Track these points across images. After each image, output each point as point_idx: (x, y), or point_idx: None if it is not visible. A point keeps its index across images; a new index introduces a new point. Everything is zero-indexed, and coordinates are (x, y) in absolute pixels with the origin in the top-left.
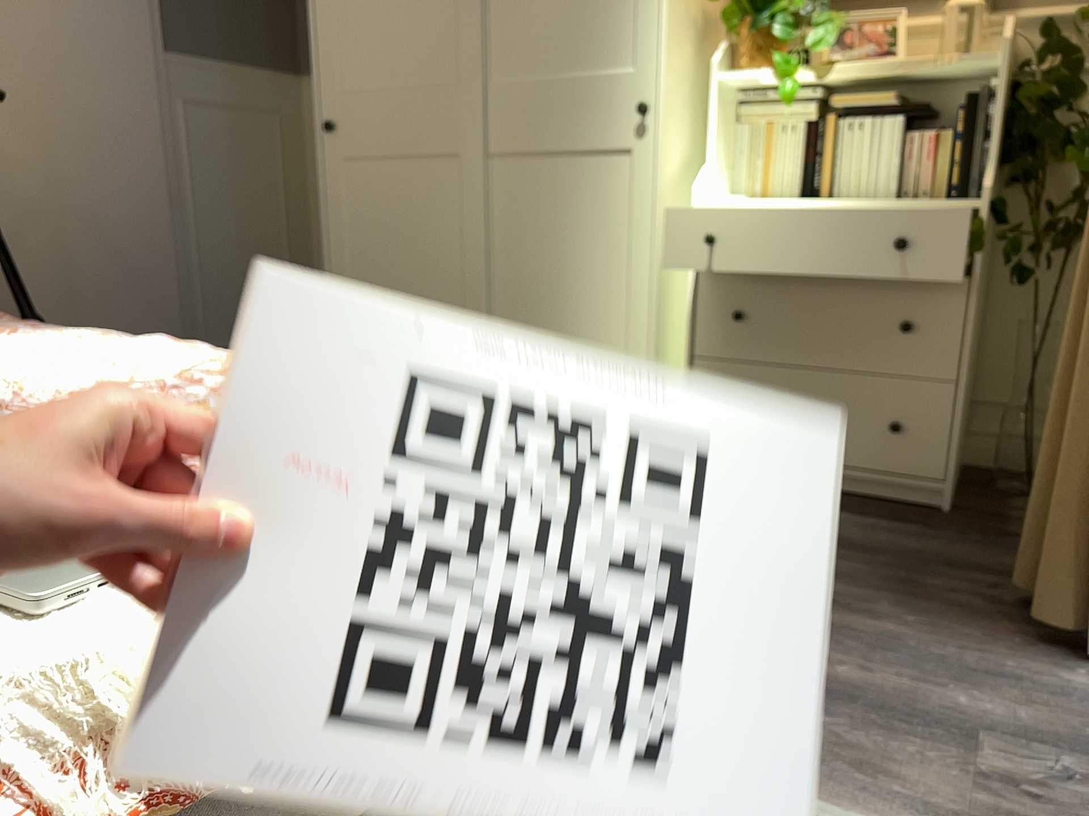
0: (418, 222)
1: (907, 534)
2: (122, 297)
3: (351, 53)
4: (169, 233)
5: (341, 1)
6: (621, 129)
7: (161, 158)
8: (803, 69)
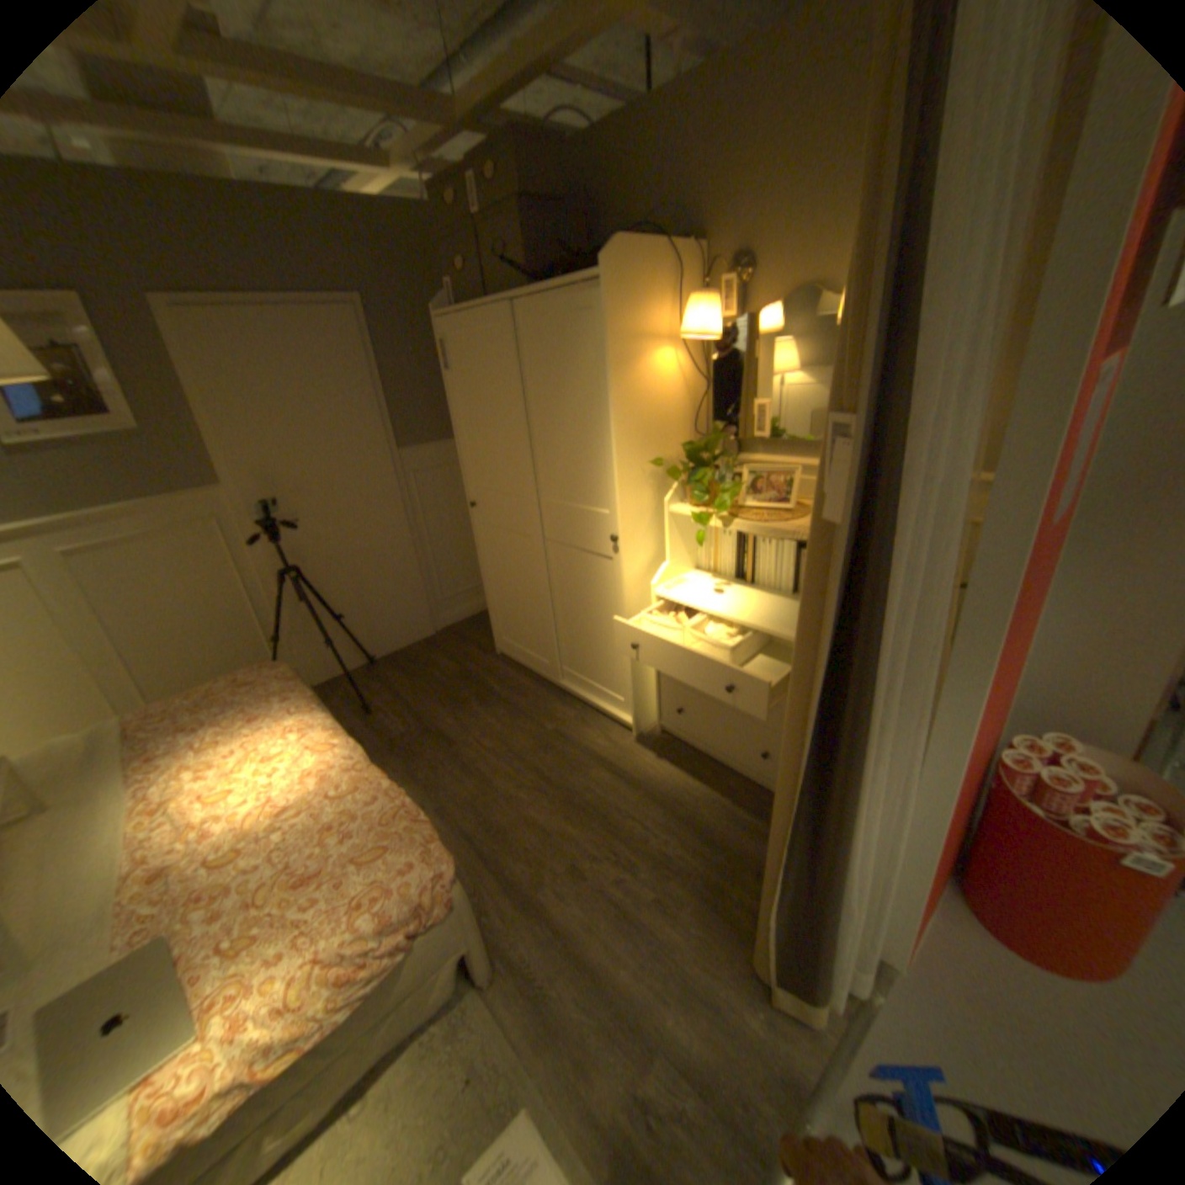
0: (518, 568)
1: (755, 831)
2: (388, 589)
3: (477, 468)
4: (411, 550)
5: (469, 438)
6: (606, 547)
7: (401, 512)
8: (714, 521)
